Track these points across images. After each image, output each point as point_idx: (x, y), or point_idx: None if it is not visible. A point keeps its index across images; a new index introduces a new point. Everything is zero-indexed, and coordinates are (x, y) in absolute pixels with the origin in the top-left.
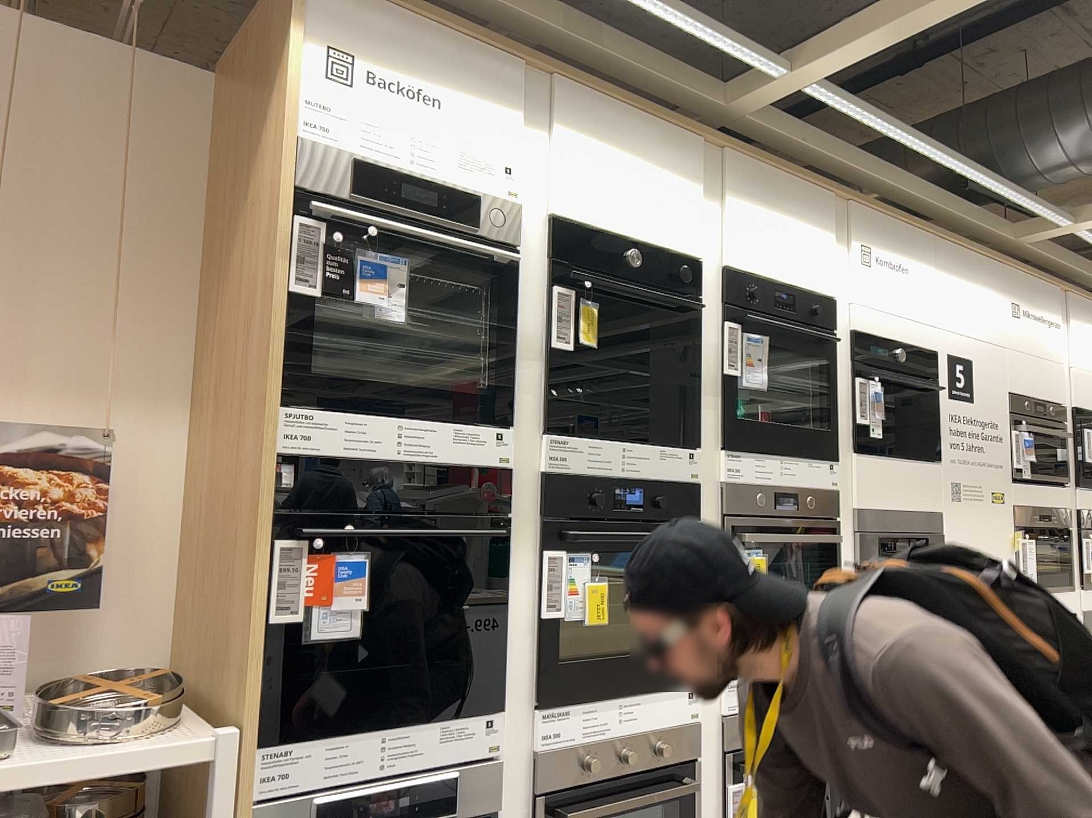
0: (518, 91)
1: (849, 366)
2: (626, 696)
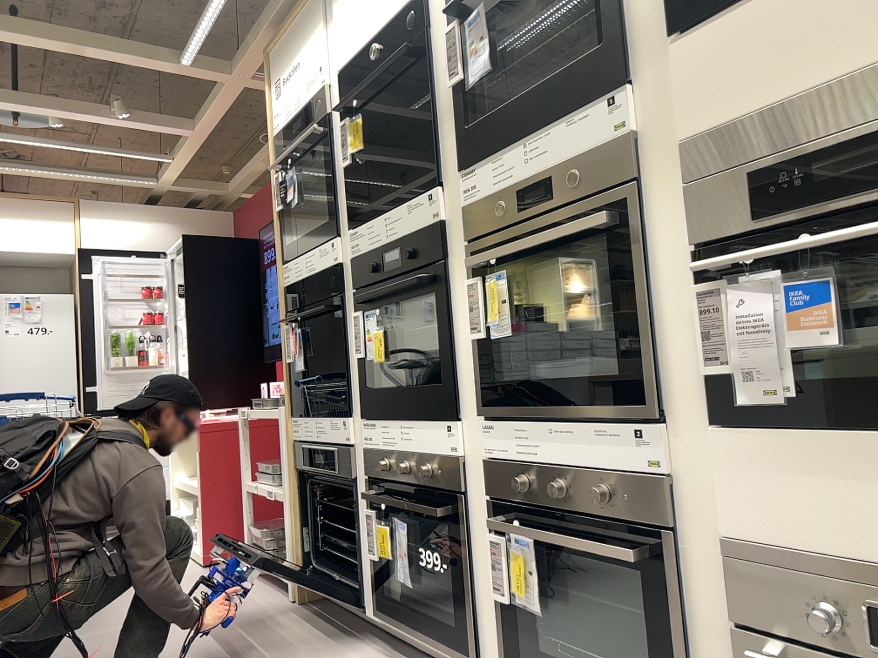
0: (317, 12)
1: None
2: (405, 421)
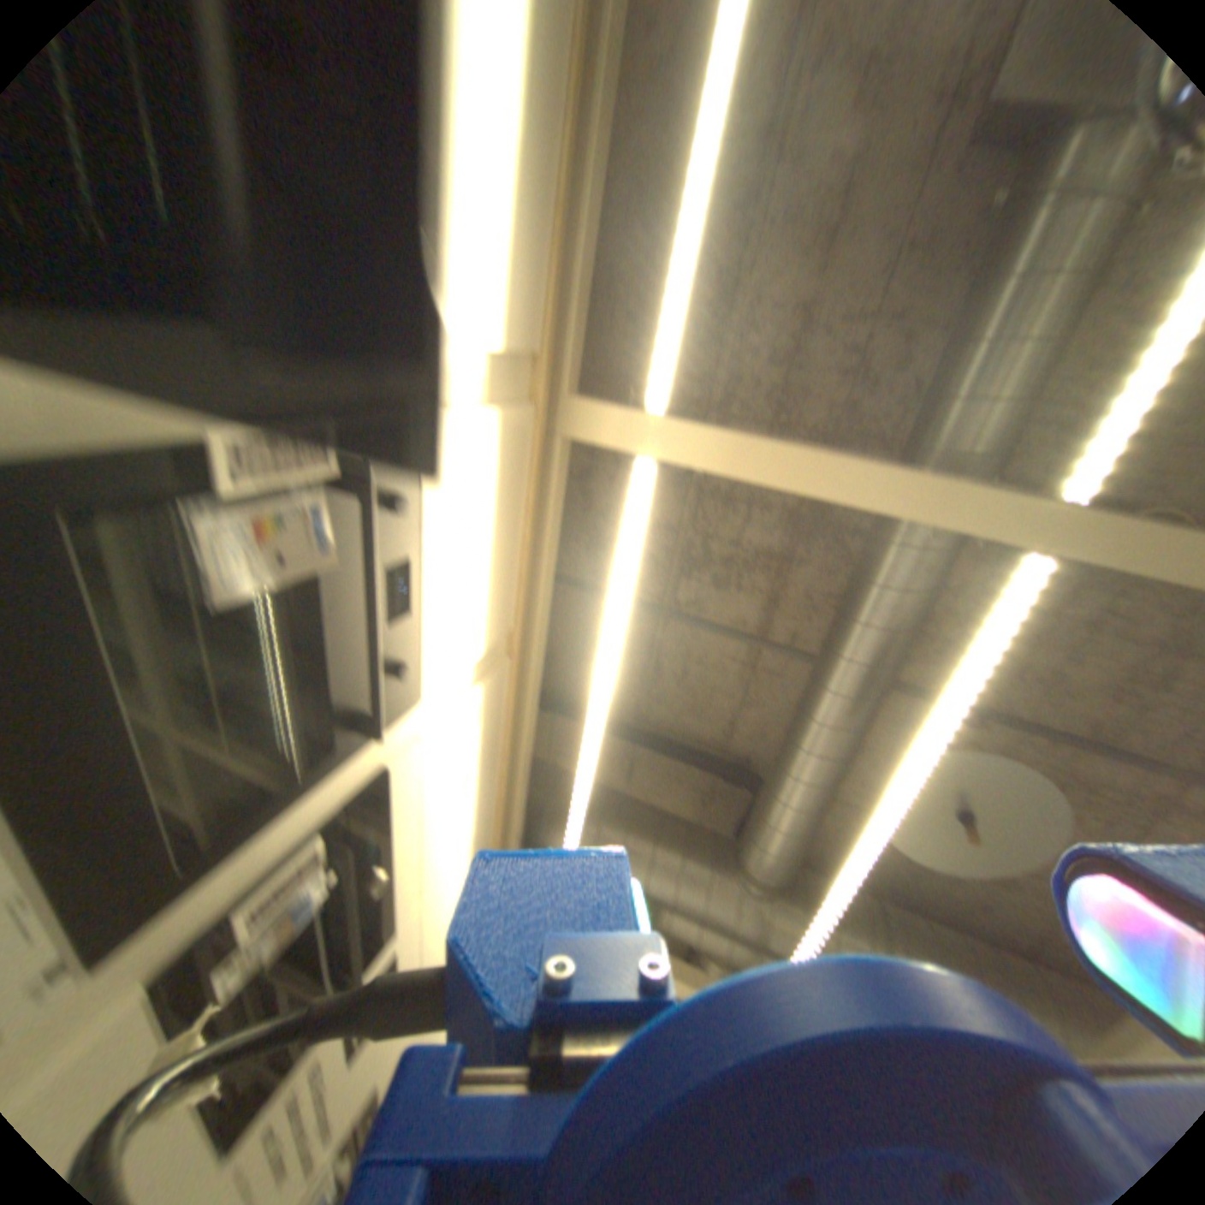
0: None
1: (330, 818)
2: None
